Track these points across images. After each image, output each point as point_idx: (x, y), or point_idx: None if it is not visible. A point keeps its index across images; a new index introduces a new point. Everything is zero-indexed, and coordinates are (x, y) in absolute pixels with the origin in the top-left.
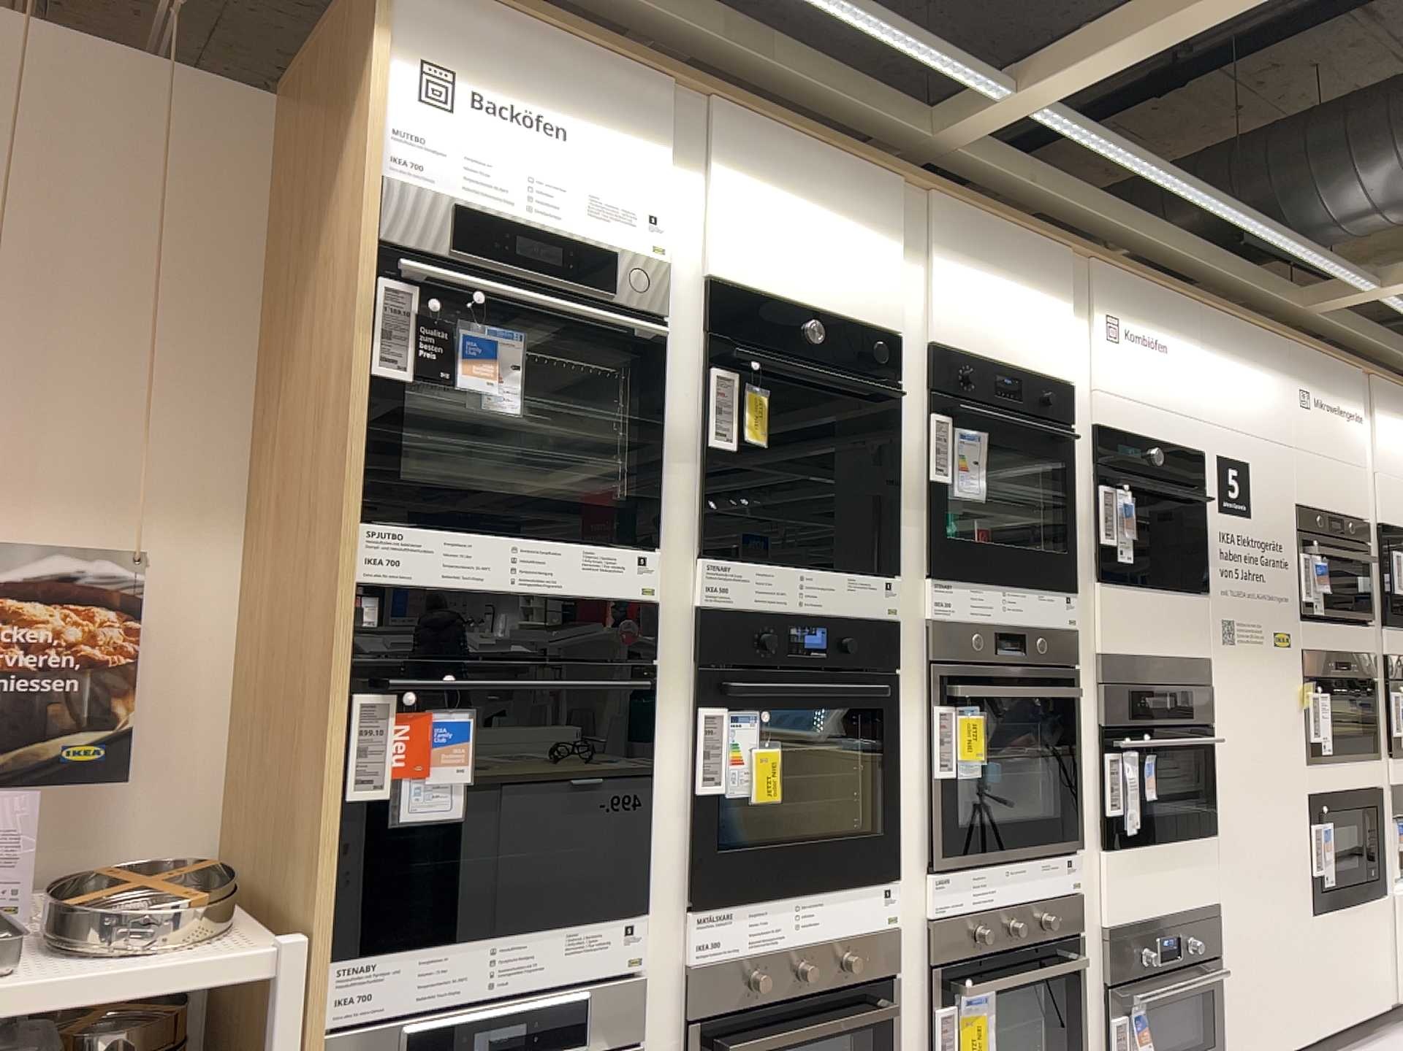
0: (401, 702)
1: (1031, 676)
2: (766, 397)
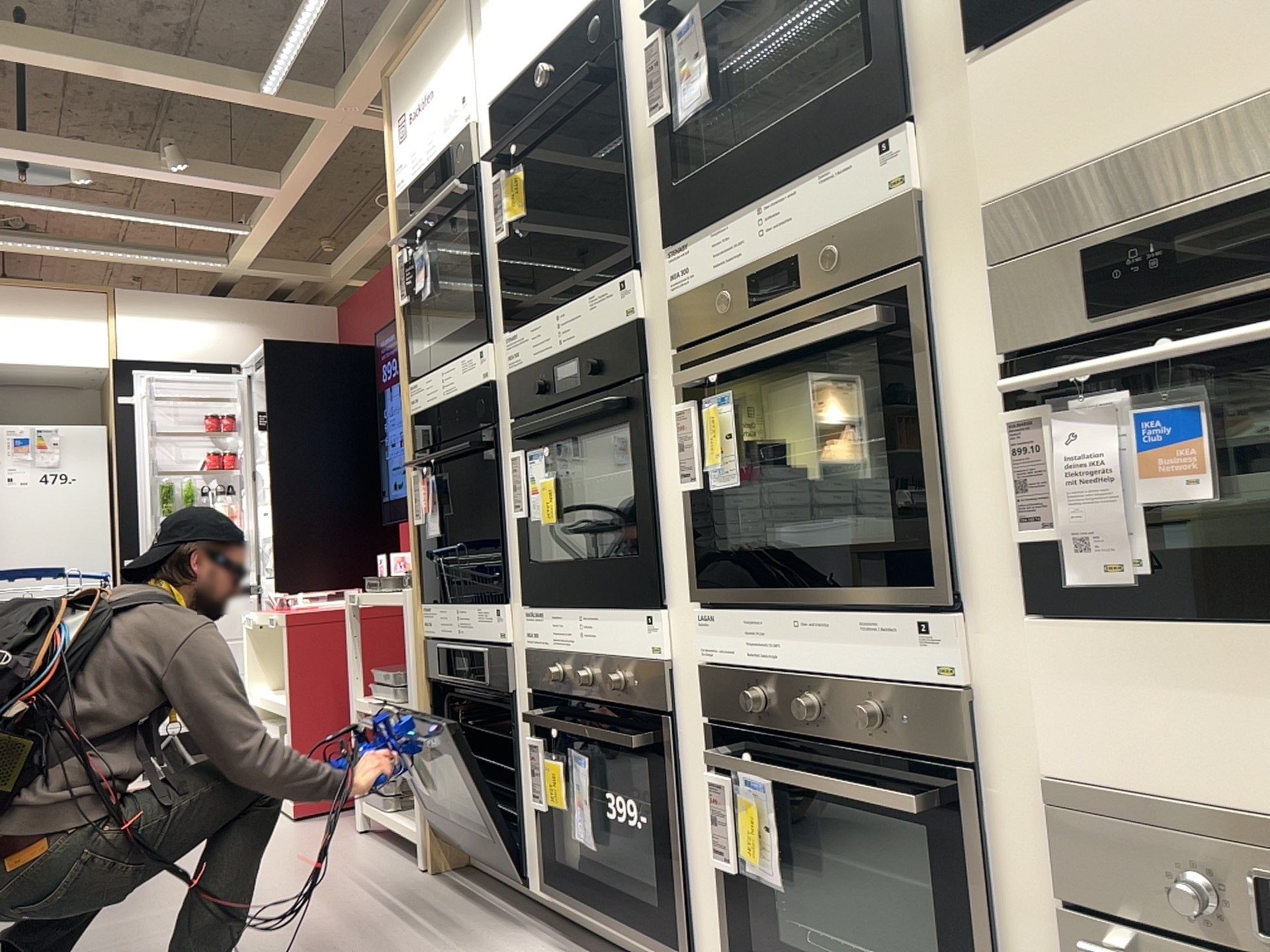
0: (423, 473)
1: (819, 315)
2: (516, 175)
